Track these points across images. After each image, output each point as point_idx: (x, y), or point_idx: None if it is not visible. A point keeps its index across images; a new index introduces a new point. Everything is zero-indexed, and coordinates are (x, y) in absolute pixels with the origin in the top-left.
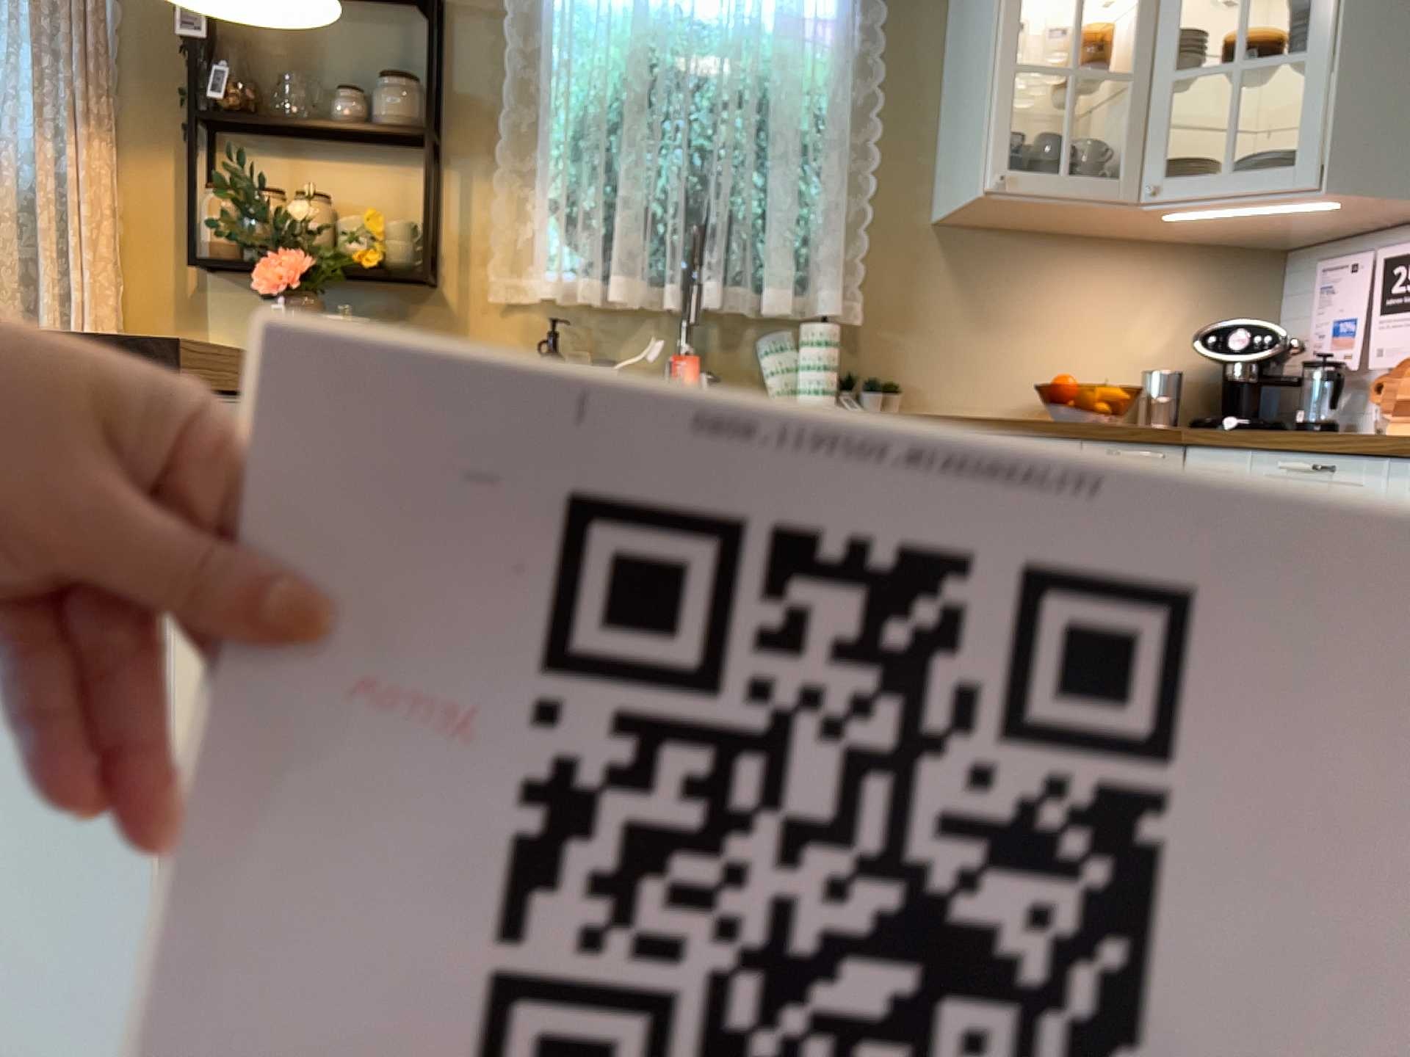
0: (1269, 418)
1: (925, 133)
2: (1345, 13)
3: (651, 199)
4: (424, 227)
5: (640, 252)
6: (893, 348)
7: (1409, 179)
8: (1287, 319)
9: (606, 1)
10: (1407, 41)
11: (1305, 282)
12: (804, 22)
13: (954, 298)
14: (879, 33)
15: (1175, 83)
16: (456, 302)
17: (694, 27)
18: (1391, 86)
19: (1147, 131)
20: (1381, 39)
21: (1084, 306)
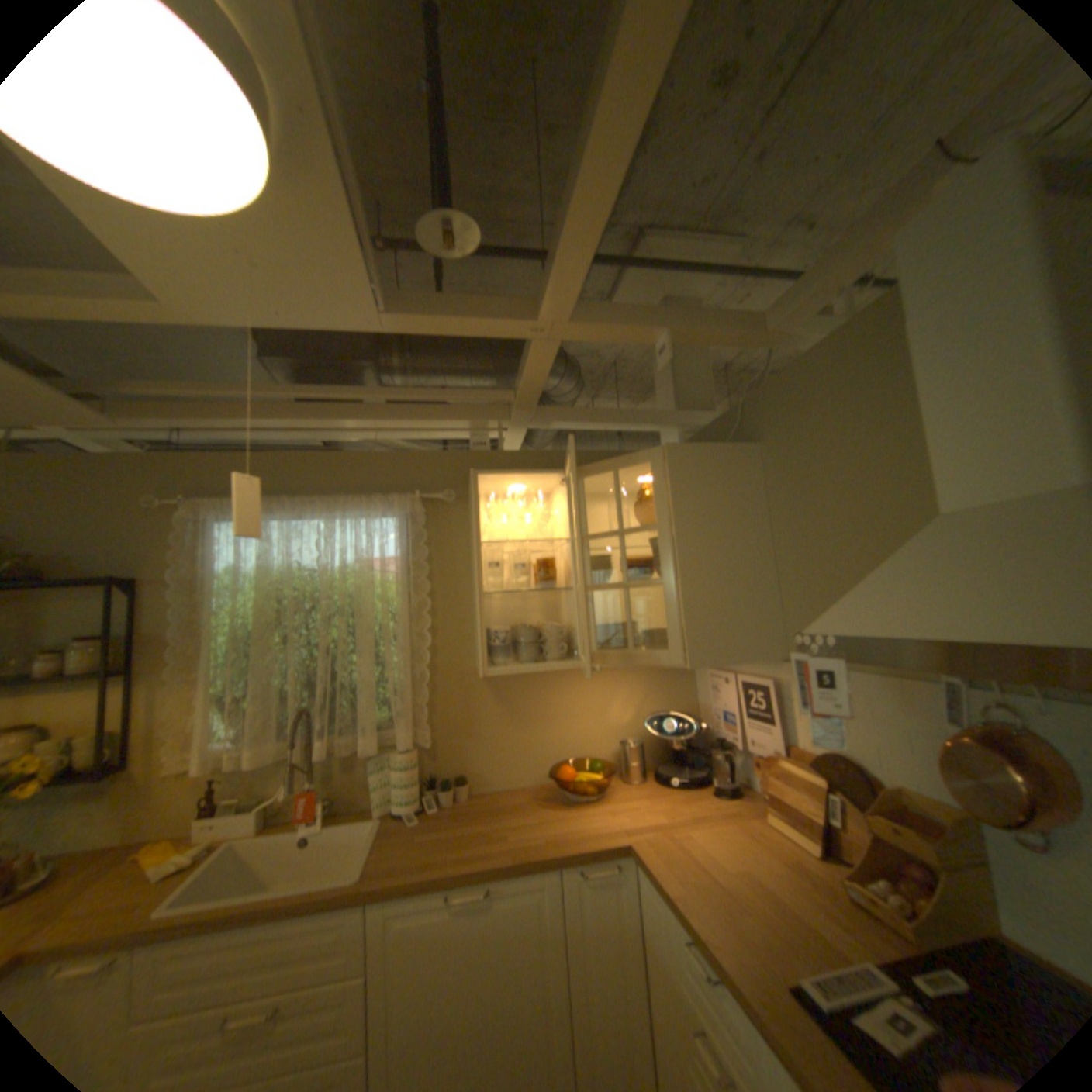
0: (700, 765)
1: (465, 614)
2: (678, 557)
3: (275, 691)
4: (117, 726)
5: (268, 728)
6: (459, 751)
7: (740, 653)
8: (700, 691)
9: (239, 569)
10: (719, 569)
11: (705, 672)
12: (372, 567)
13: (496, 712)
14: (426, 562)
15: (594, 590)
16: (142, 776)
17: (302, 576)
18: (716, 597)
19: (583, 619)
20: (703, 570)
21: (579, 703)
